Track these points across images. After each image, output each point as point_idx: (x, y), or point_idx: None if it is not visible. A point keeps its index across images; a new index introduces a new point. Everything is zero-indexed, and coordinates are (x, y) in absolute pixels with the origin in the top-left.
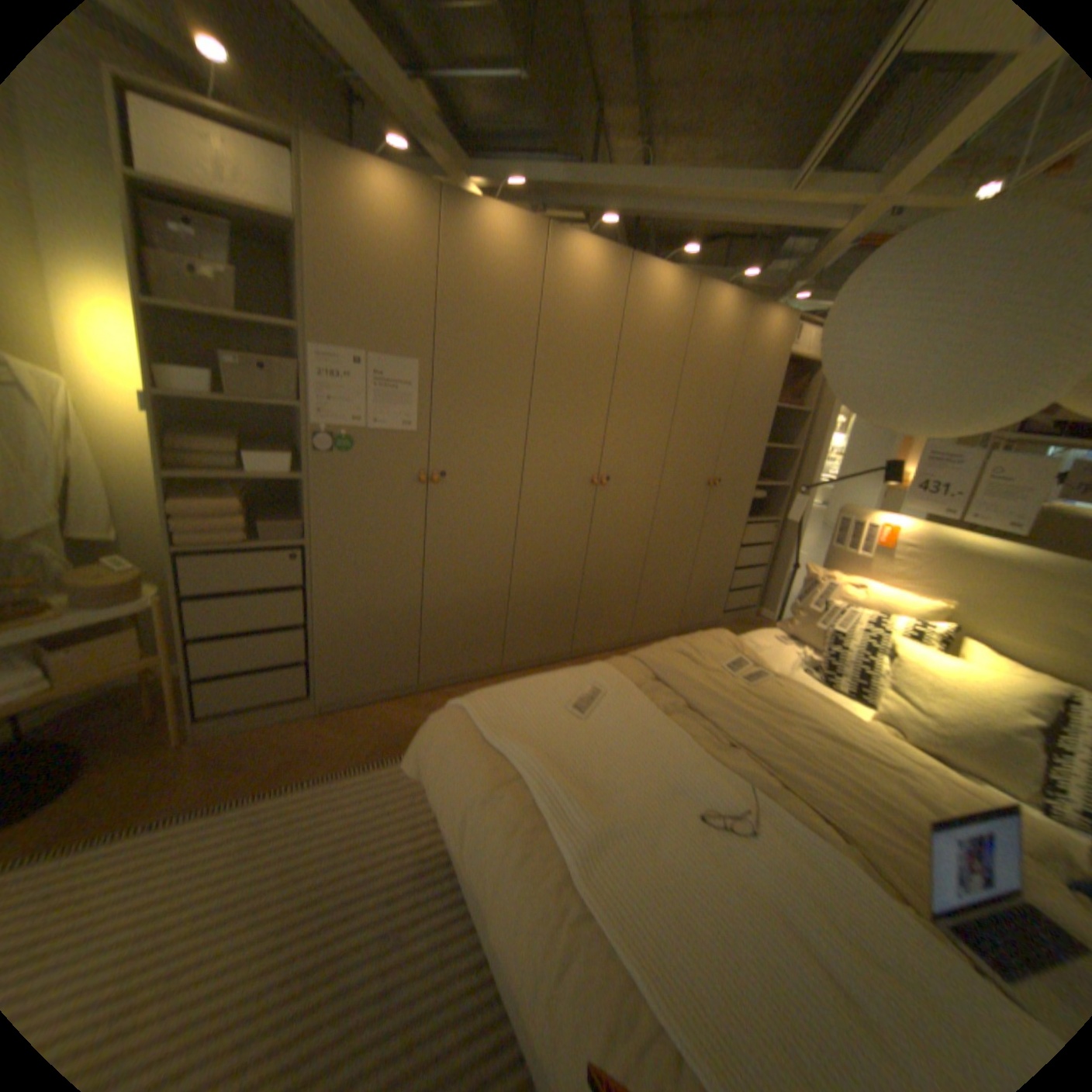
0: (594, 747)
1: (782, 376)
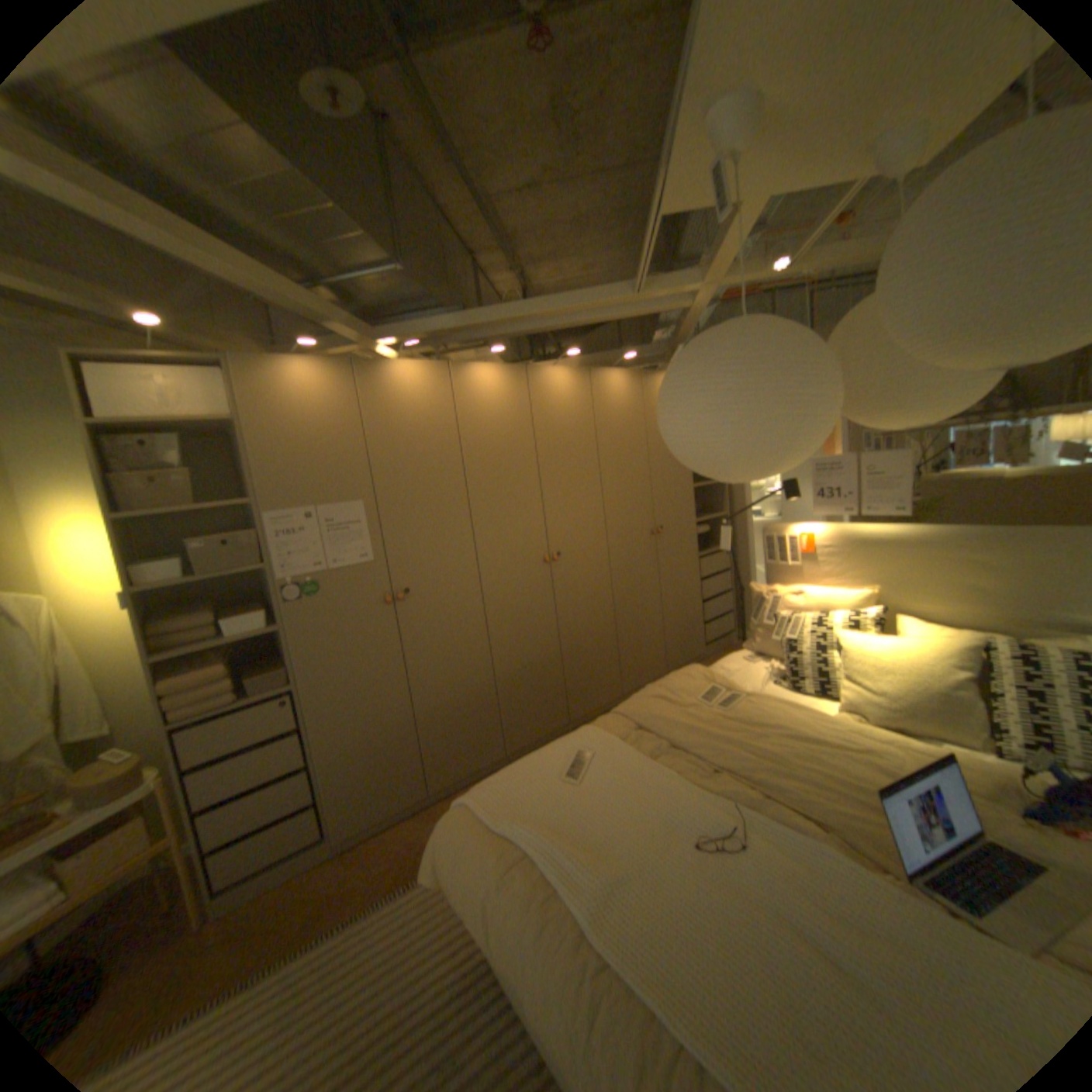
0: (590, 809)
1: None
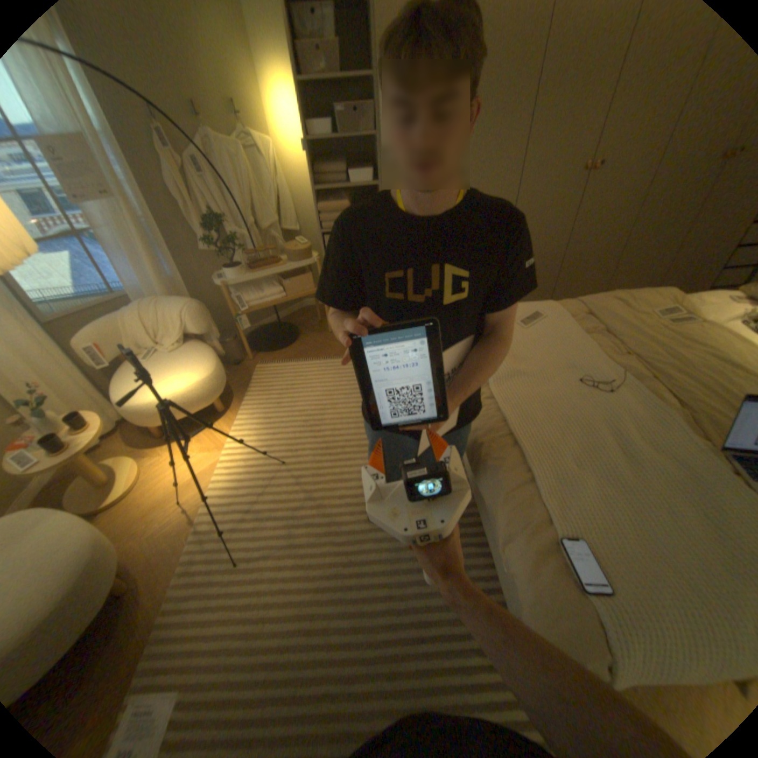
0: (524, 341)
1: None
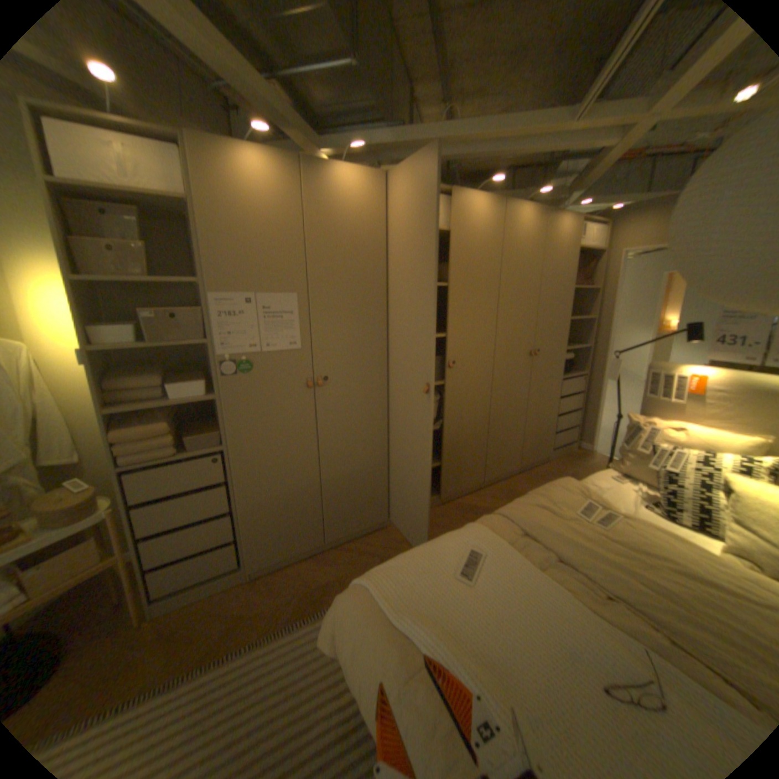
0: (488, 618)
1: (575, 264)
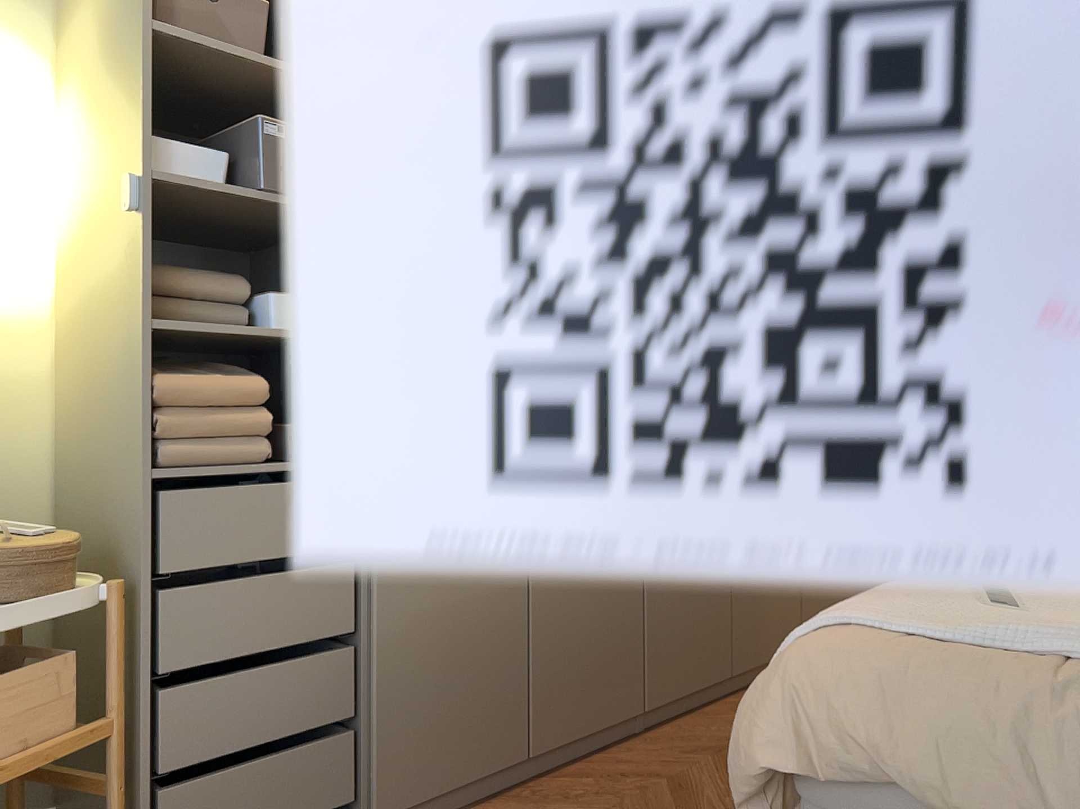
0: None
1: None
